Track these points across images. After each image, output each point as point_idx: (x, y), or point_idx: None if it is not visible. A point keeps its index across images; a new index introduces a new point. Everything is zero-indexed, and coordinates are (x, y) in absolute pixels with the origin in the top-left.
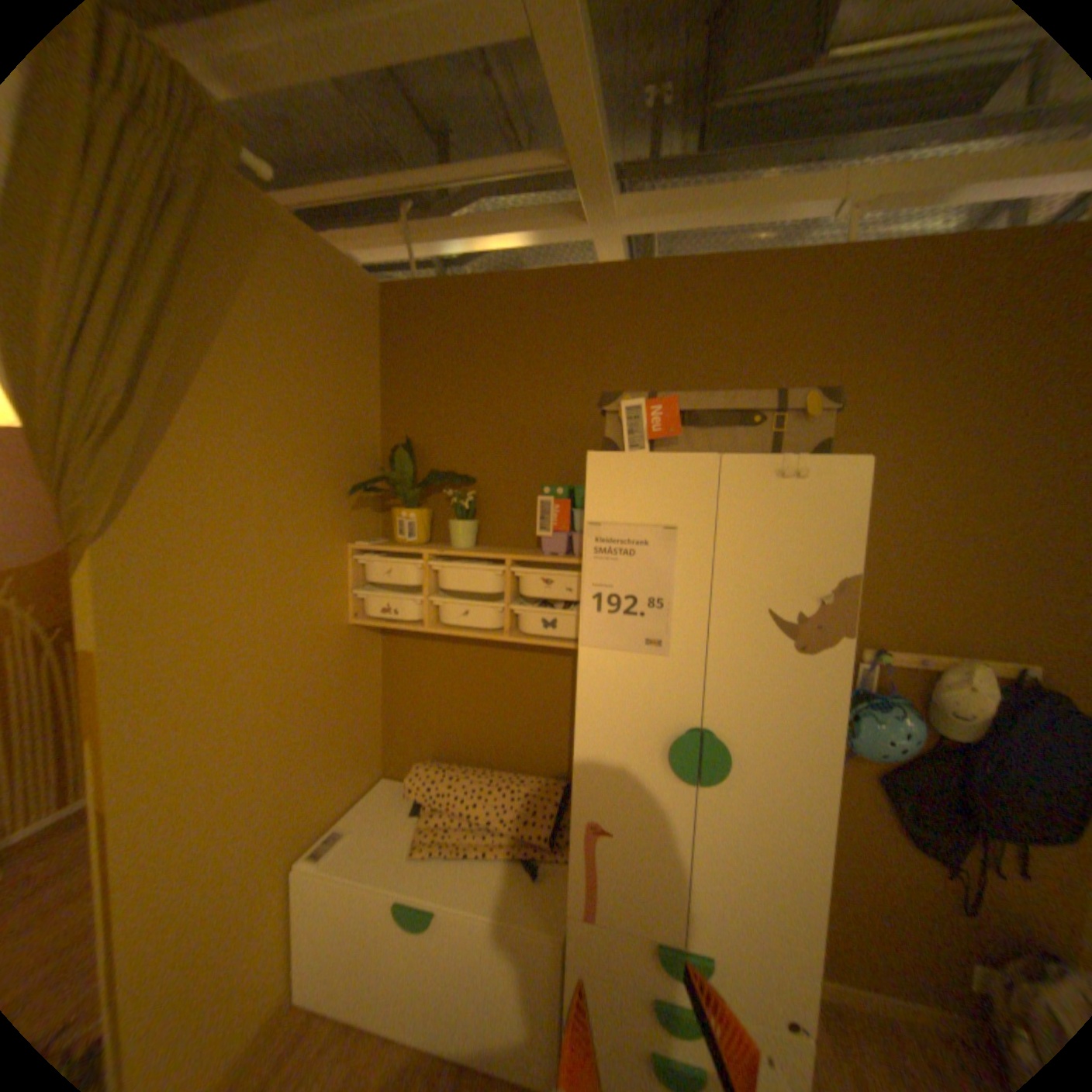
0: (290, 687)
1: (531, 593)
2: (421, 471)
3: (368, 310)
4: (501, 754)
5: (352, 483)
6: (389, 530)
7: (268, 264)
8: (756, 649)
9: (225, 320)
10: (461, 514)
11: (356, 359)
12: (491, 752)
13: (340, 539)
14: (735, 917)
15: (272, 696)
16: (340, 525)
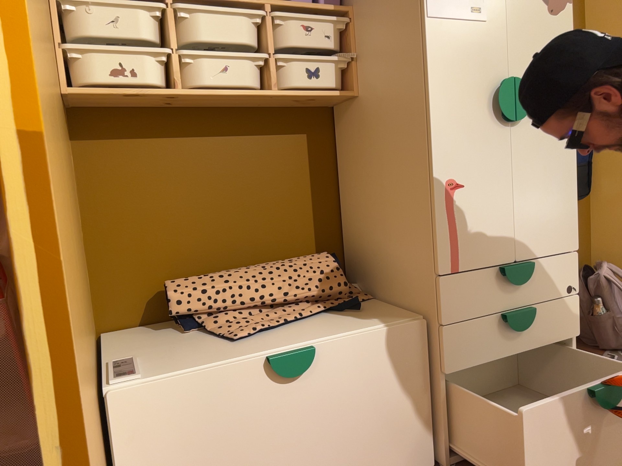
0: None
1: (295, 39)
2: None
3: None
4: (249, 252)
5: None
6: None
7: None
8: (530, 12)
9: None
10: None
11: None
12: (239, 253)
13: None
14: (538, 221)
15: None
16: None
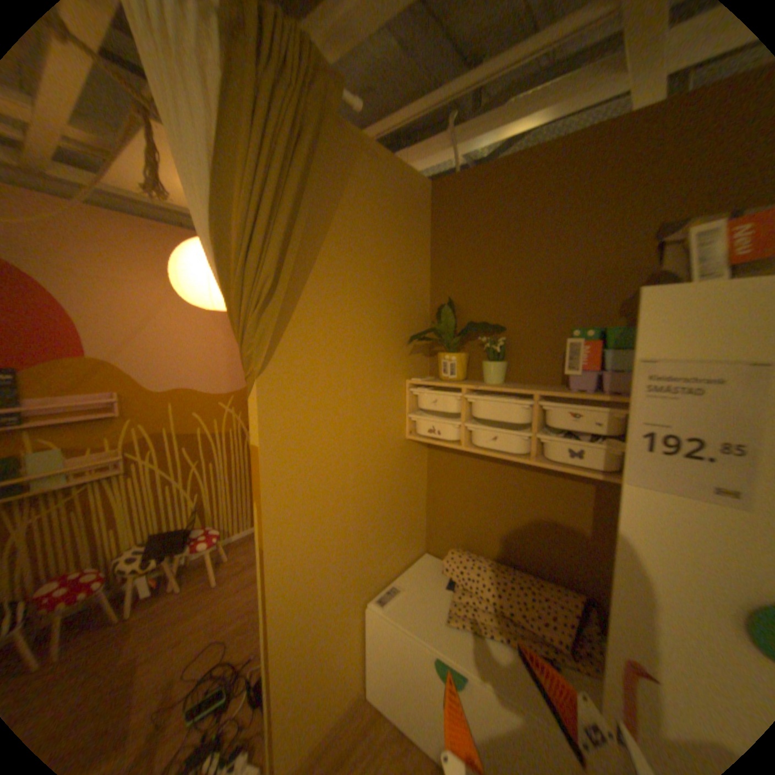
0: (368, 479)
1: (558, 424)
2: (460, 323)
3: (422, 203)
4: (522, 556)
5: (409, 335)
6: (434, 369)
7: (358, 179)
8: None
9: (332, 222)
10: (493, 355)
11: (414, 242)
12: (513, 553)
13: (401, 375)
14: None
15: (356, 484)
16: (401, 365)
